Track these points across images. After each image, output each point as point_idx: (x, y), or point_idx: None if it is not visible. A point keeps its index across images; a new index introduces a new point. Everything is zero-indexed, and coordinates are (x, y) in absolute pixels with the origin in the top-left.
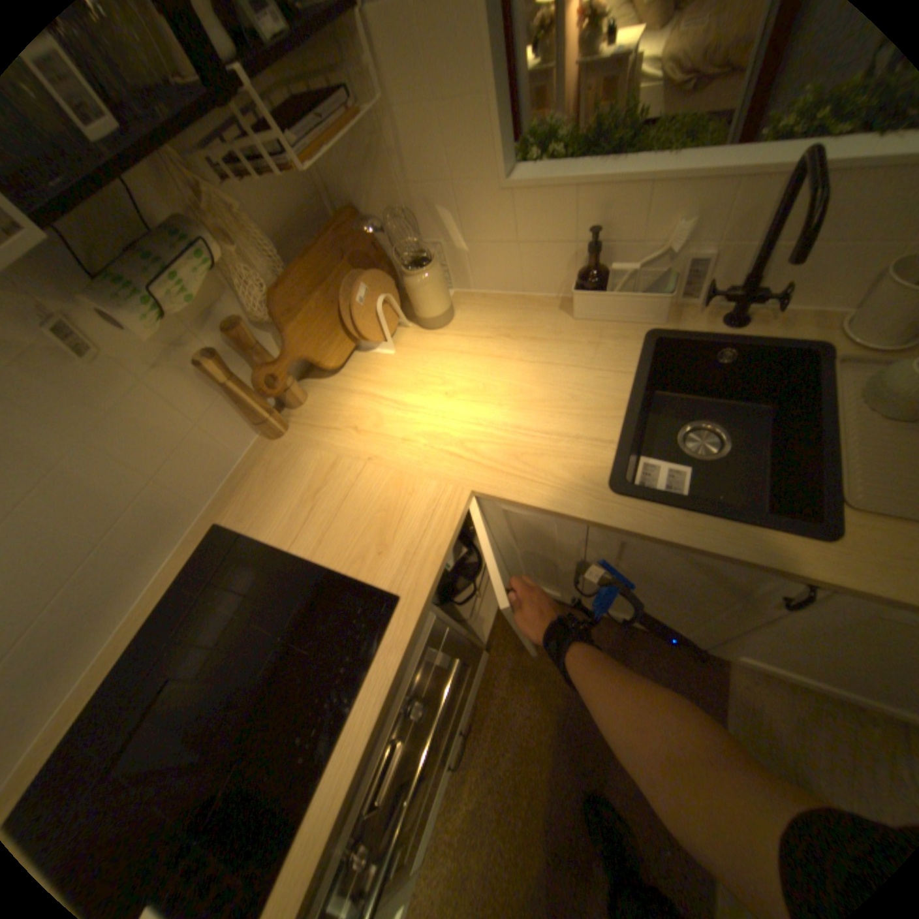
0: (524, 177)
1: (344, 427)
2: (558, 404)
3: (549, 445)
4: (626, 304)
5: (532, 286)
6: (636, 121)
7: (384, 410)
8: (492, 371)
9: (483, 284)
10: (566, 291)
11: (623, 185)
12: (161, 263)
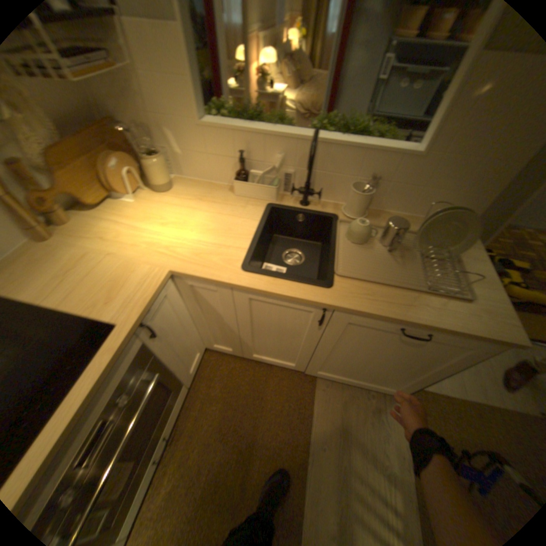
0: (206, 121)
1: (91, 238)
2: (221, 232)
3: (213, 249)
4: (259, 192)
5: (214, 178)
6: (259, 110)
7: (120, 230)
8: (188, 215)
9: (189, 174)
10: (231, 182)
11: (251, 134)
12: None
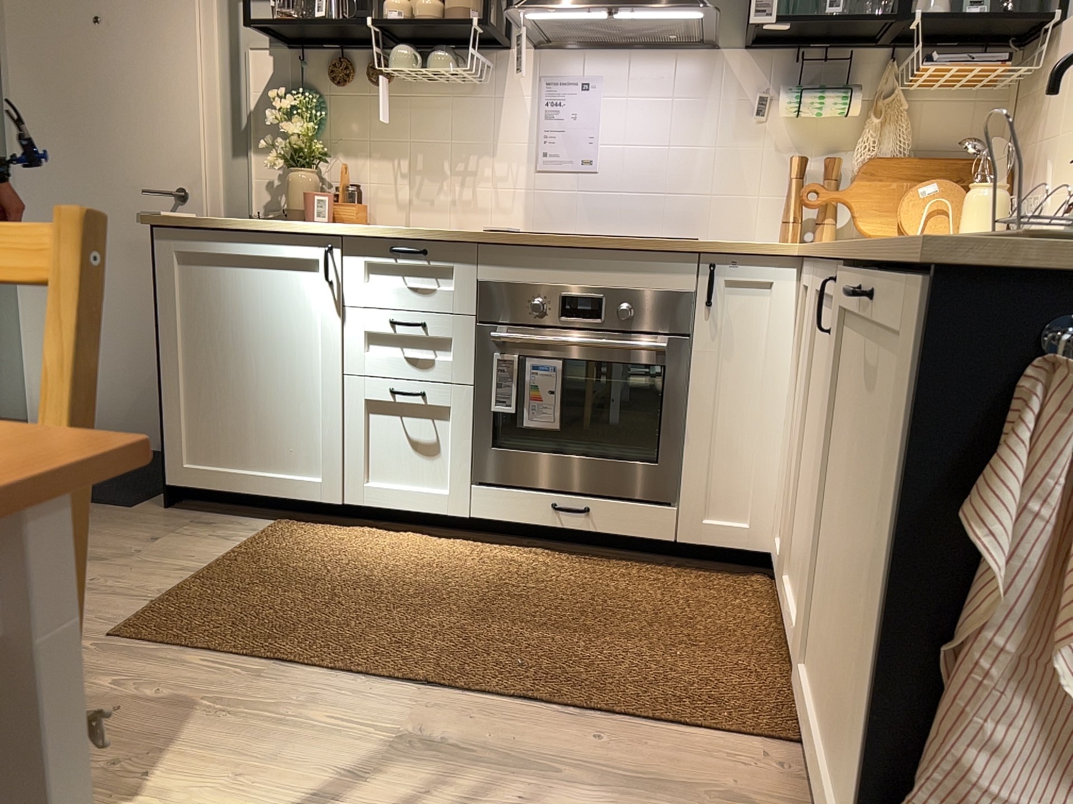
0: None
1: None
2: None
3: None
4: None
5: None
6: None
7: None
8: None
9: None
10: None
11: None
12: (819, 95)
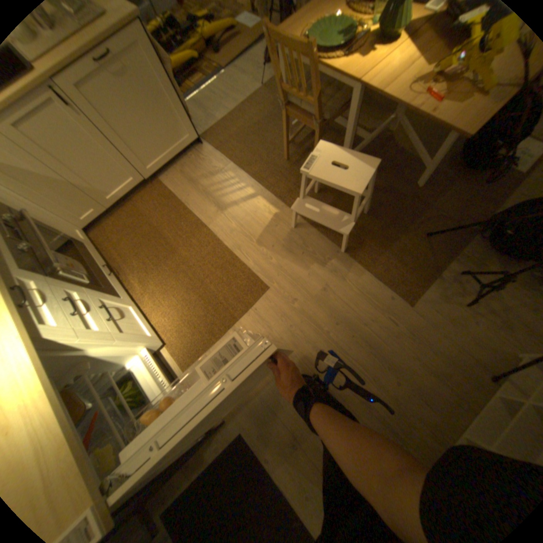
0: None
1: None
2: None
3: None
4: None
5: None
6: None
7: None
8: None
9: None
10: None
11: None
12: None
